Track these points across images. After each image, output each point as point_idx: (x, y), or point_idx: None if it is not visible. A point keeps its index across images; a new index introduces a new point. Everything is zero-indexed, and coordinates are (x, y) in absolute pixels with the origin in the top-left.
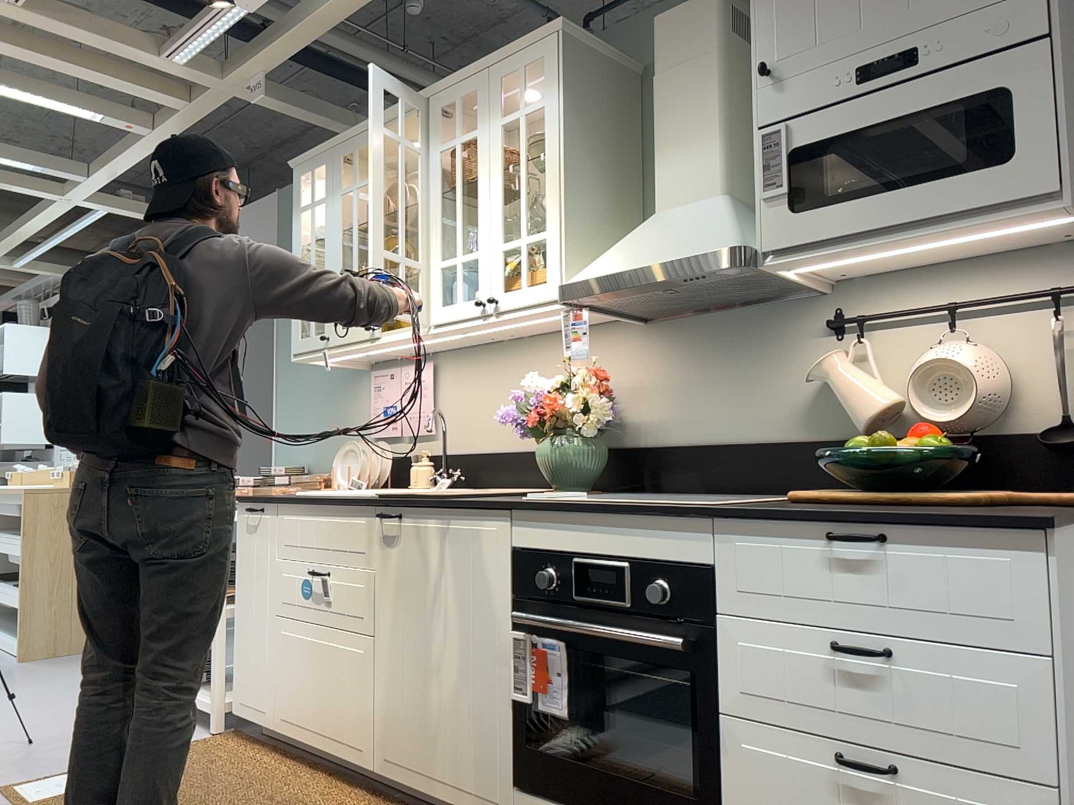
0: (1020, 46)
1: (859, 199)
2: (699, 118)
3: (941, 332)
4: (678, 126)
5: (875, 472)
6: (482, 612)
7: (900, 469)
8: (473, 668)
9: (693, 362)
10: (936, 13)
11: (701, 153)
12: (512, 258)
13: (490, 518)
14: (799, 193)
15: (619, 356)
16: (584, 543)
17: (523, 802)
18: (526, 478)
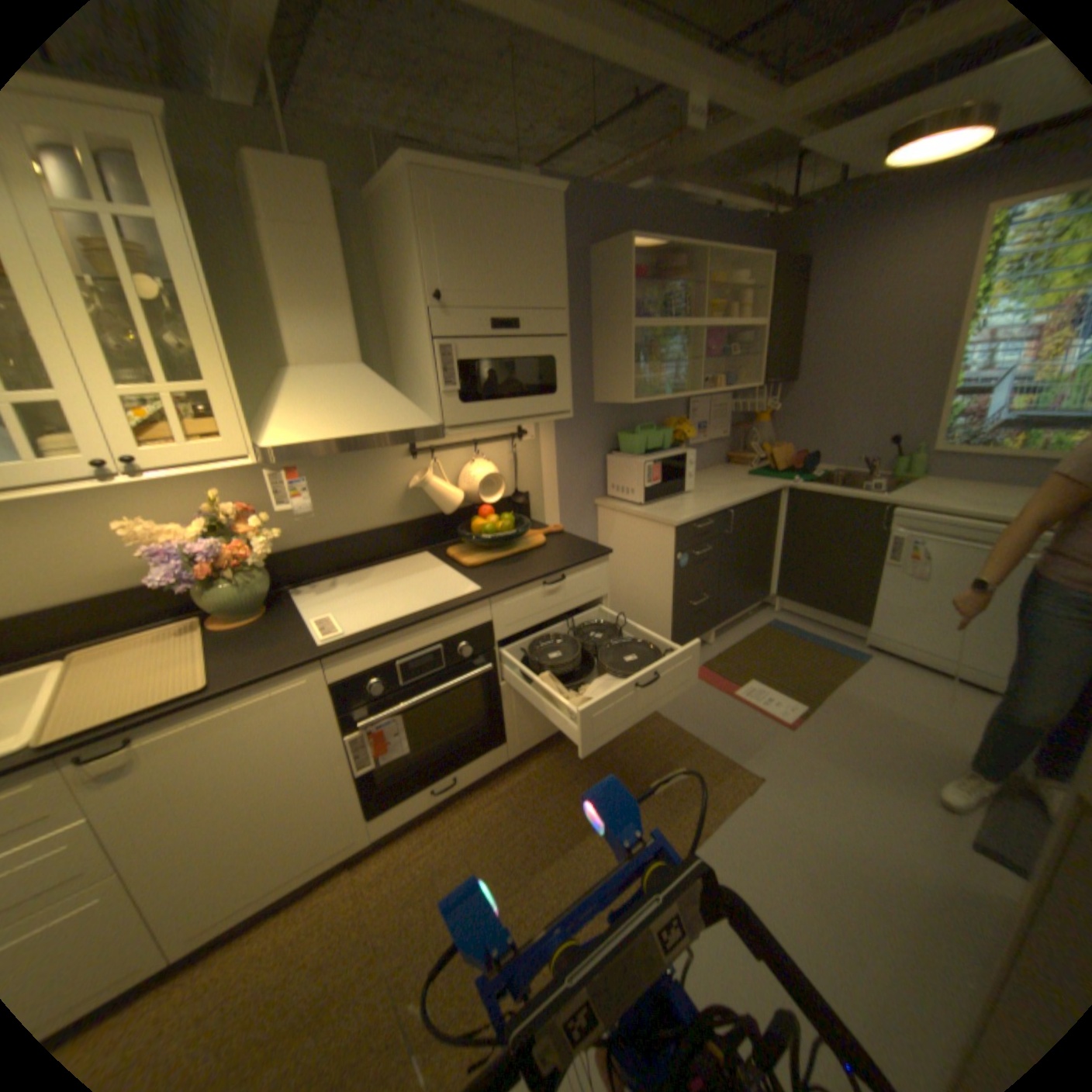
0: (557, 337)
1: (498, 402)
2: (330, 289)
3: (467, 455)
4: (307, 289)
5: (491, 540)
6: (304, 747)
7: (499, 535)
8: (303, 789)
9: (307, 482)
10: (528, 302)
11: (337, 323)
12: (131, 405)
13: (297, 676)
14: (464, 392)
15: (219, 483)
16: (402, 650)
17: (376, 824)
18: (107, 623)
